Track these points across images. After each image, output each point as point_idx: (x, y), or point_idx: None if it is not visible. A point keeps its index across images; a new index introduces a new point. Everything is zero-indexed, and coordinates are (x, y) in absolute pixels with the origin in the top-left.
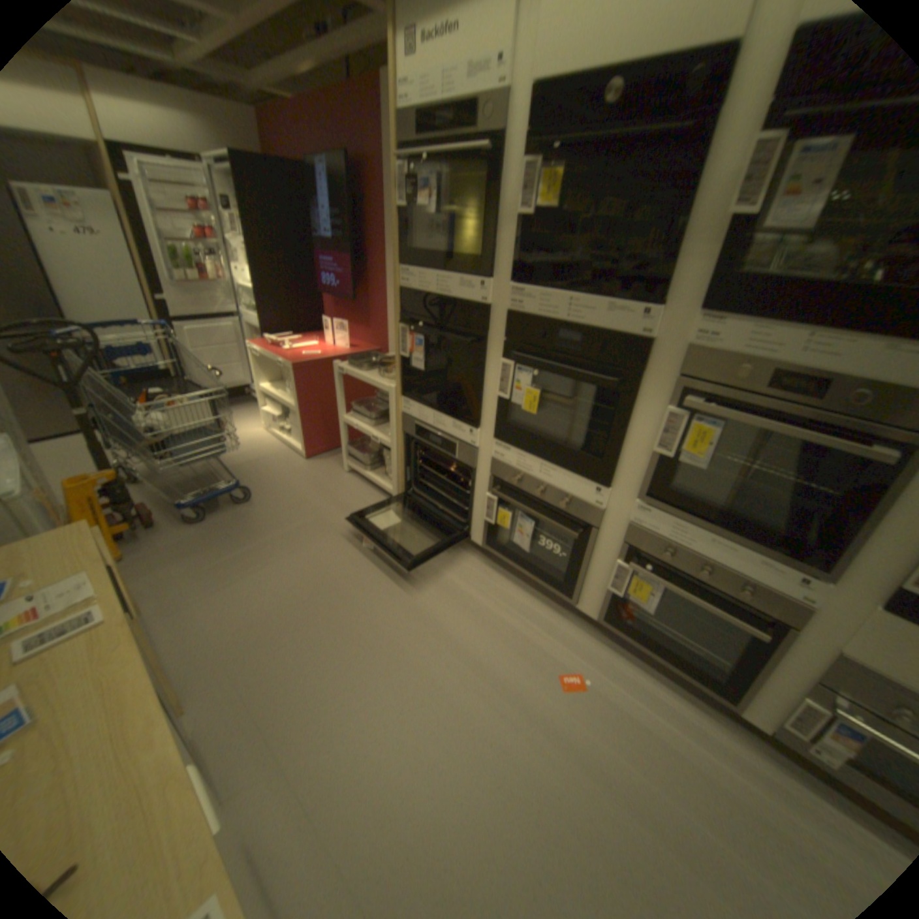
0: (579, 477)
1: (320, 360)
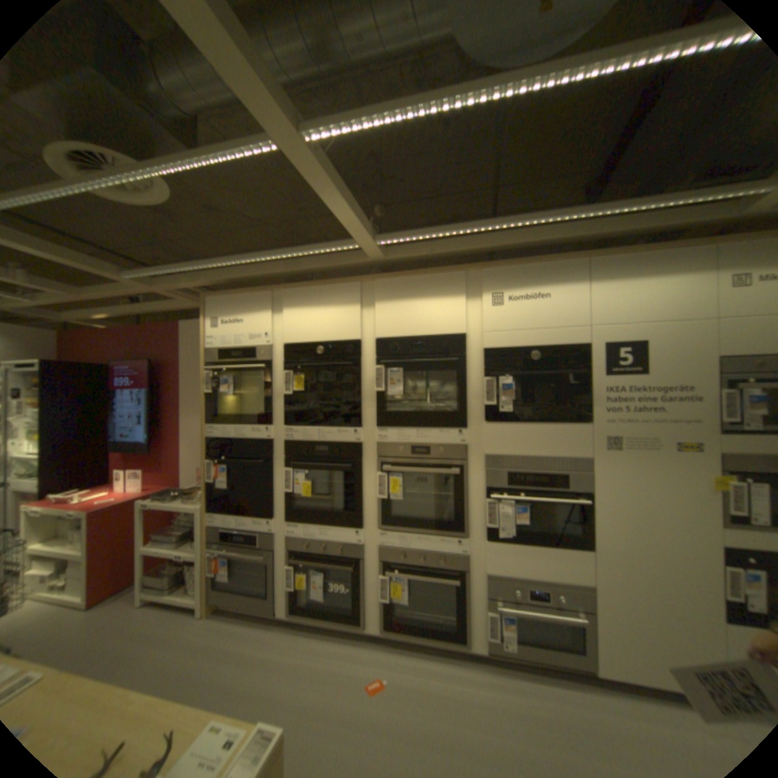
0: (344, 530)
1: (115, 505)
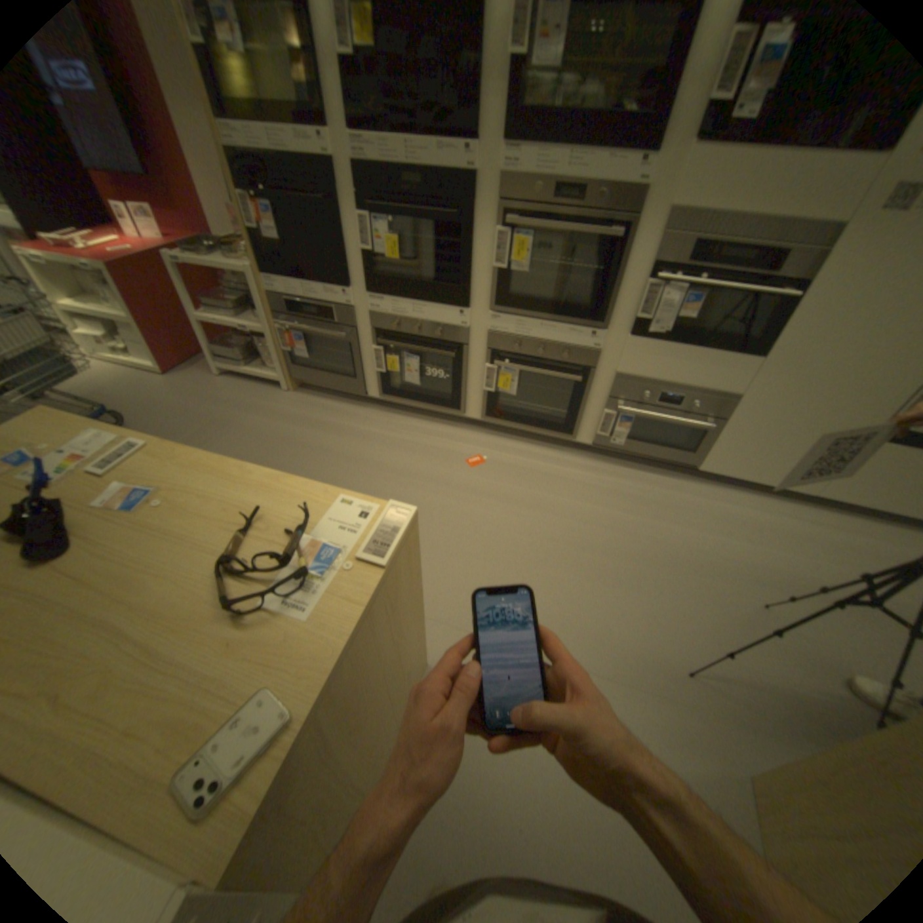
0: (445, 308)
1: (138, 255)
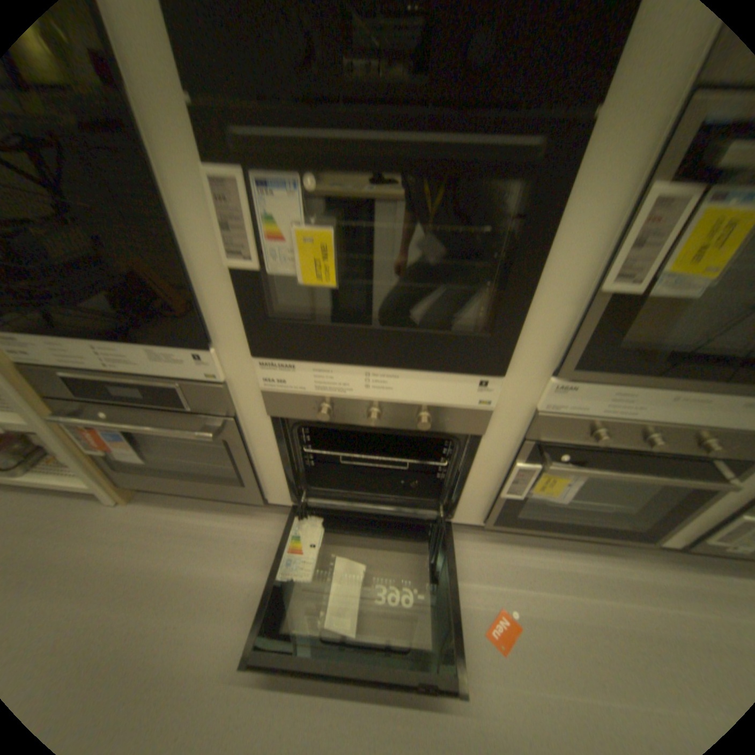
0: (445, 370)
1: None
